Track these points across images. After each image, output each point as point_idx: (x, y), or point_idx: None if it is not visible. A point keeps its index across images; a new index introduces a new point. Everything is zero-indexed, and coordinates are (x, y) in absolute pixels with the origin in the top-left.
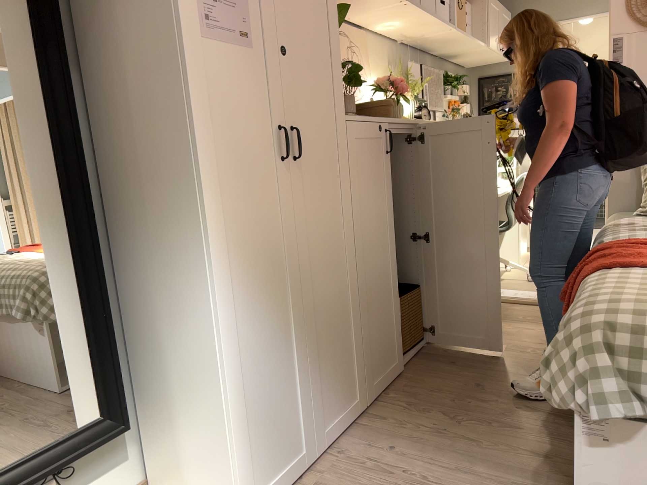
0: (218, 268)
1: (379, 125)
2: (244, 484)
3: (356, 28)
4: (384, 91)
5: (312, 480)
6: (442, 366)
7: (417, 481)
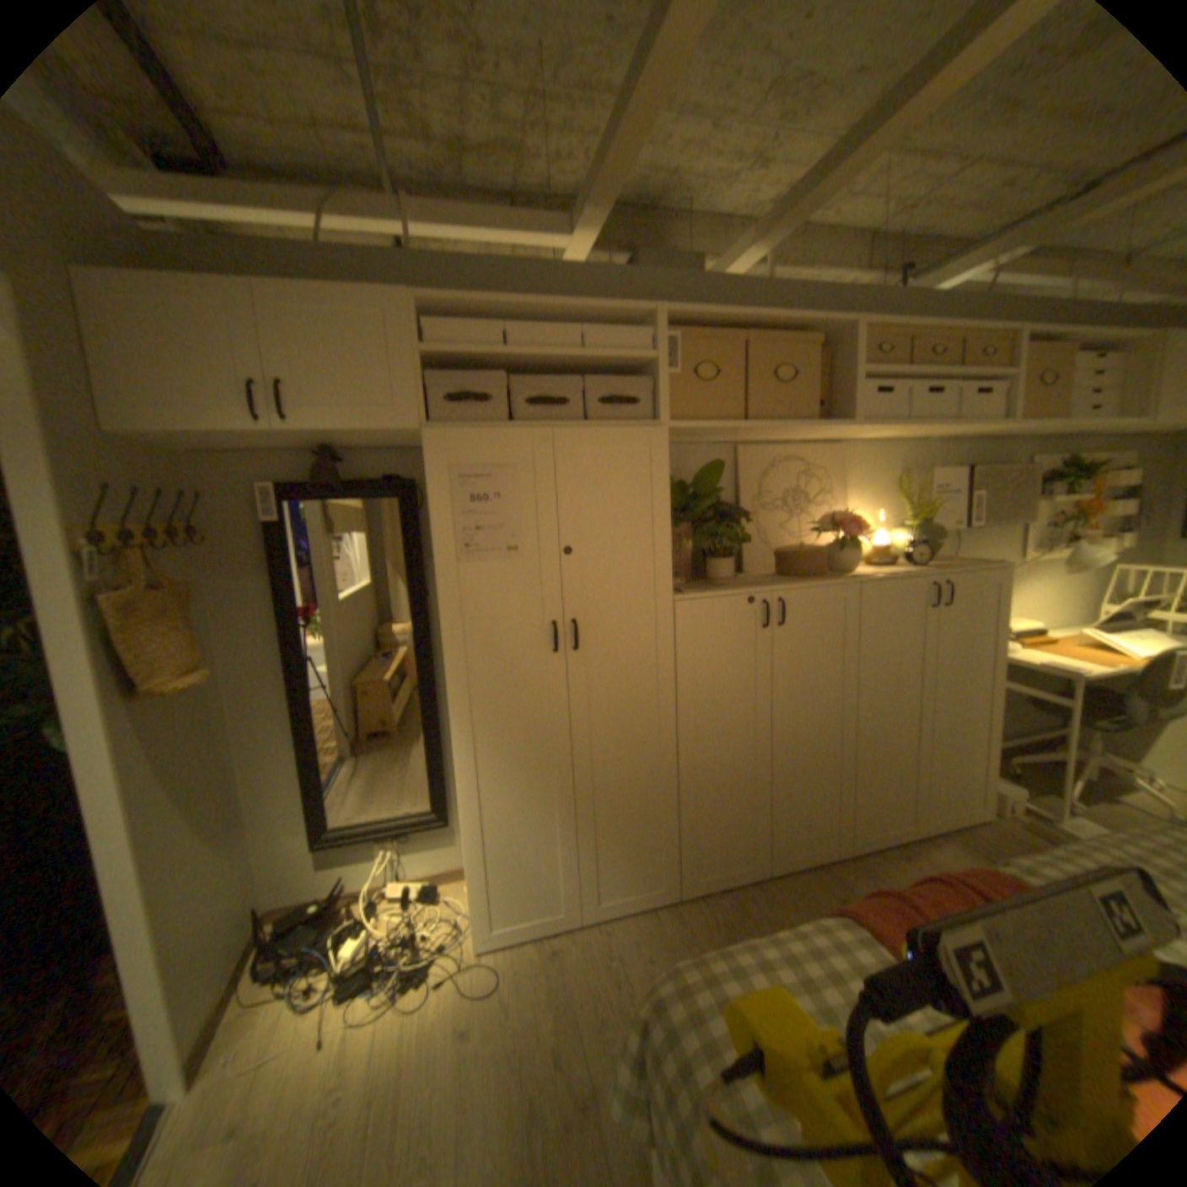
0: (461, 747)
1: (749, 598)
2: (478, 920)
3: (824, 444)
4: (830, 533)
5: (560, 947)
6: (824, 904)
7: (627, 1019)
